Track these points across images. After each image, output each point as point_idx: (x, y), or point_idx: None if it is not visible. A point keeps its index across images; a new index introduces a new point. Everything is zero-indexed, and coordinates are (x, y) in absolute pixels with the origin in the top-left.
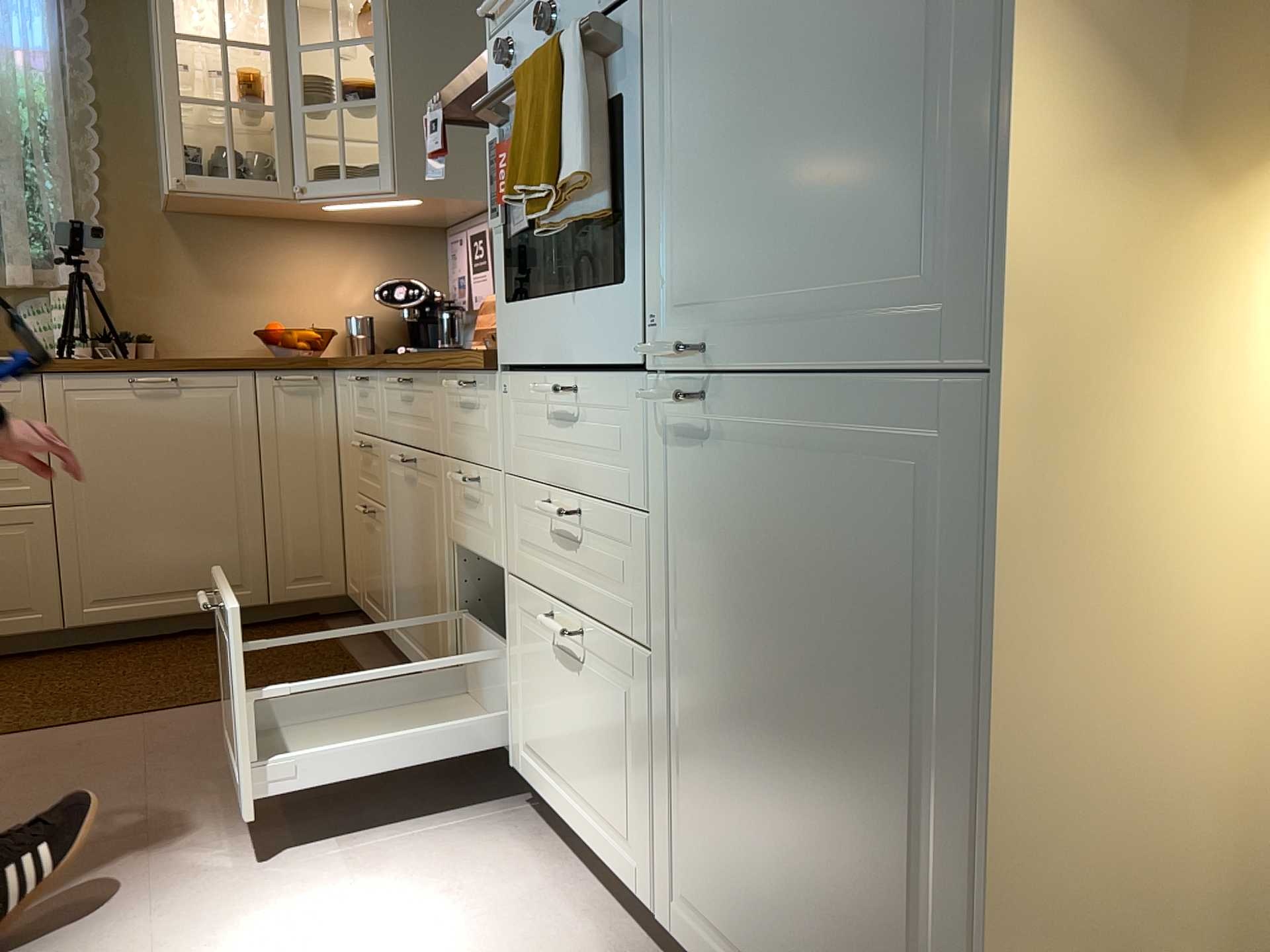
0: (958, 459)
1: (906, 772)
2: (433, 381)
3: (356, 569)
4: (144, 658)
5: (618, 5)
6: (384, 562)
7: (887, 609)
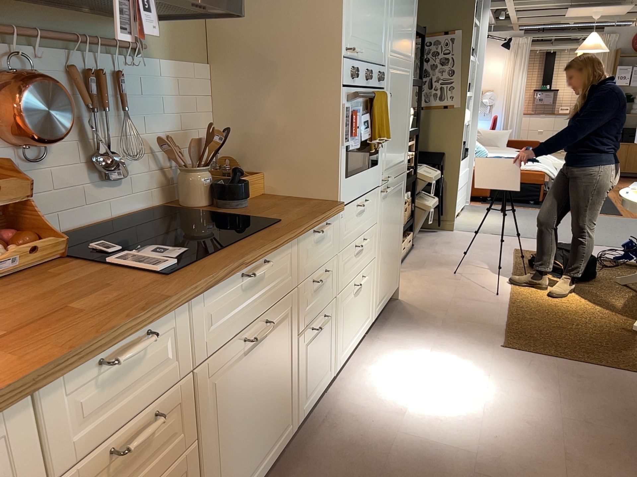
0: (403, 183)
1: (398, 230)
2: (290, 246)
3: None
4: None
5: (380, 88)
6: None
7: (399, 209)
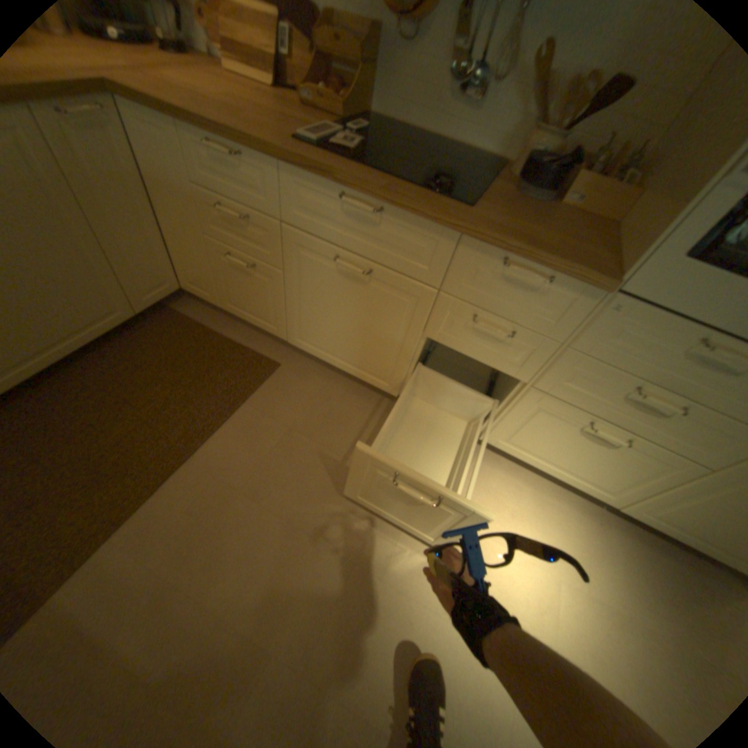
0: None
1: None
2: (440, 231)
3: (203, 281)
4: (85, 394)
5: None
6: (274, 299)
7: None
